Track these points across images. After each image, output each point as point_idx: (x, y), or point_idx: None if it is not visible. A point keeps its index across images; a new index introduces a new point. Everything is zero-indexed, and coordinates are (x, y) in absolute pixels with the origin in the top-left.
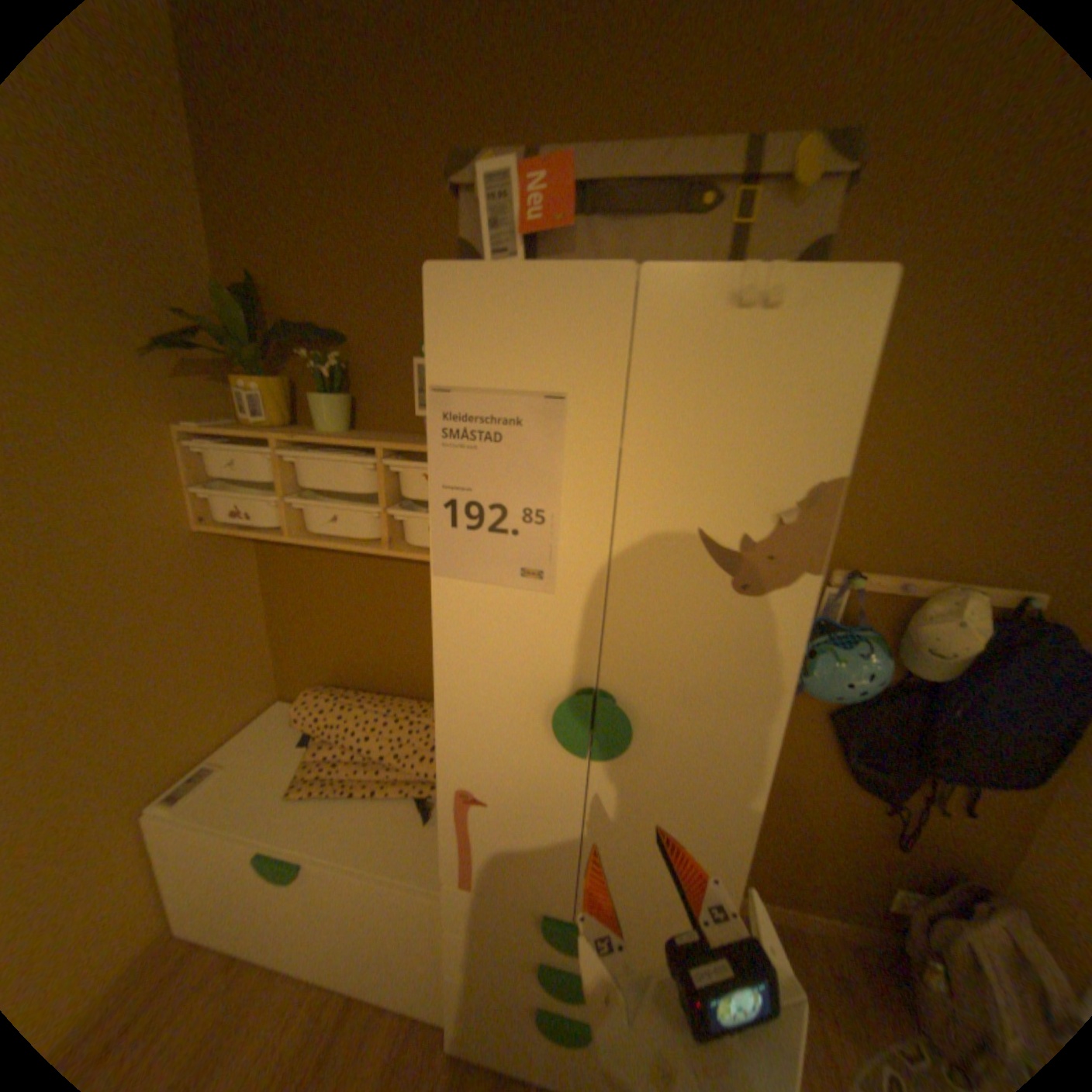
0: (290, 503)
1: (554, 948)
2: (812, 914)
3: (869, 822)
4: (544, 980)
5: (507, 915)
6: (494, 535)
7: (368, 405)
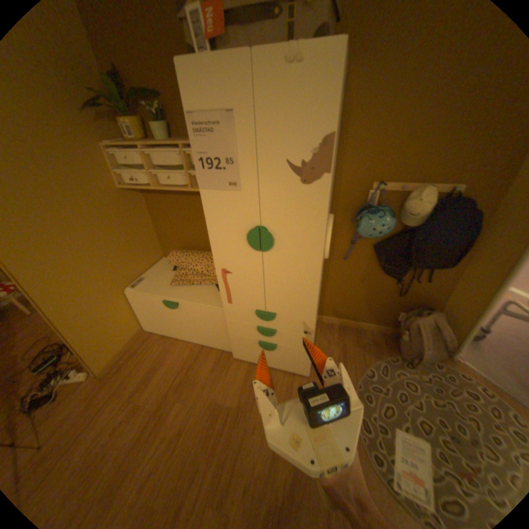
0: (151, 173)
1: (260, 319)
2: (368, 323)
3: (389, 287)
4: (259, 331)
5: (244, 311)
6: (217, 170)
7: (174, 126)
